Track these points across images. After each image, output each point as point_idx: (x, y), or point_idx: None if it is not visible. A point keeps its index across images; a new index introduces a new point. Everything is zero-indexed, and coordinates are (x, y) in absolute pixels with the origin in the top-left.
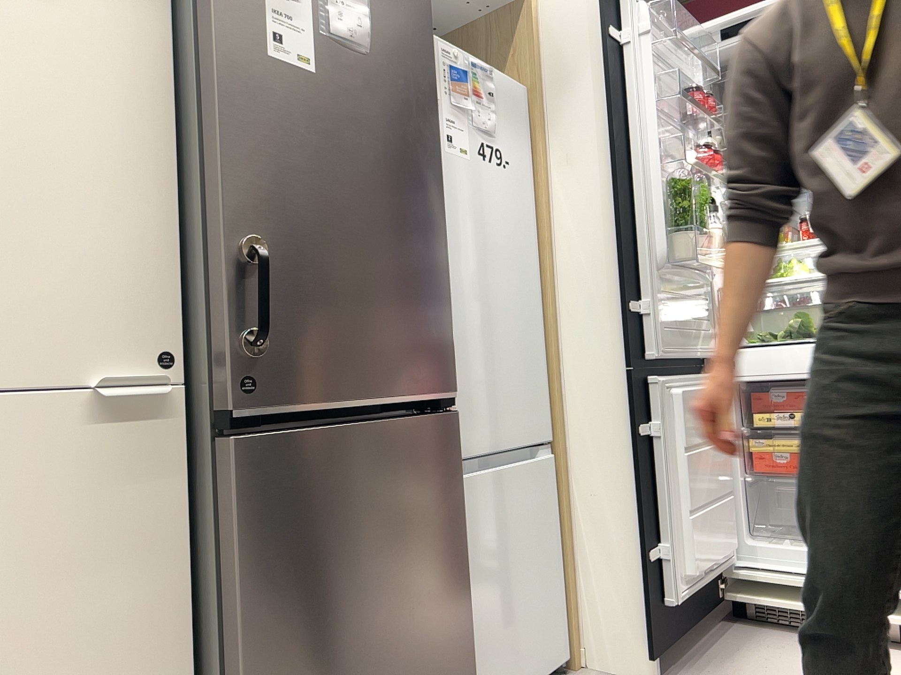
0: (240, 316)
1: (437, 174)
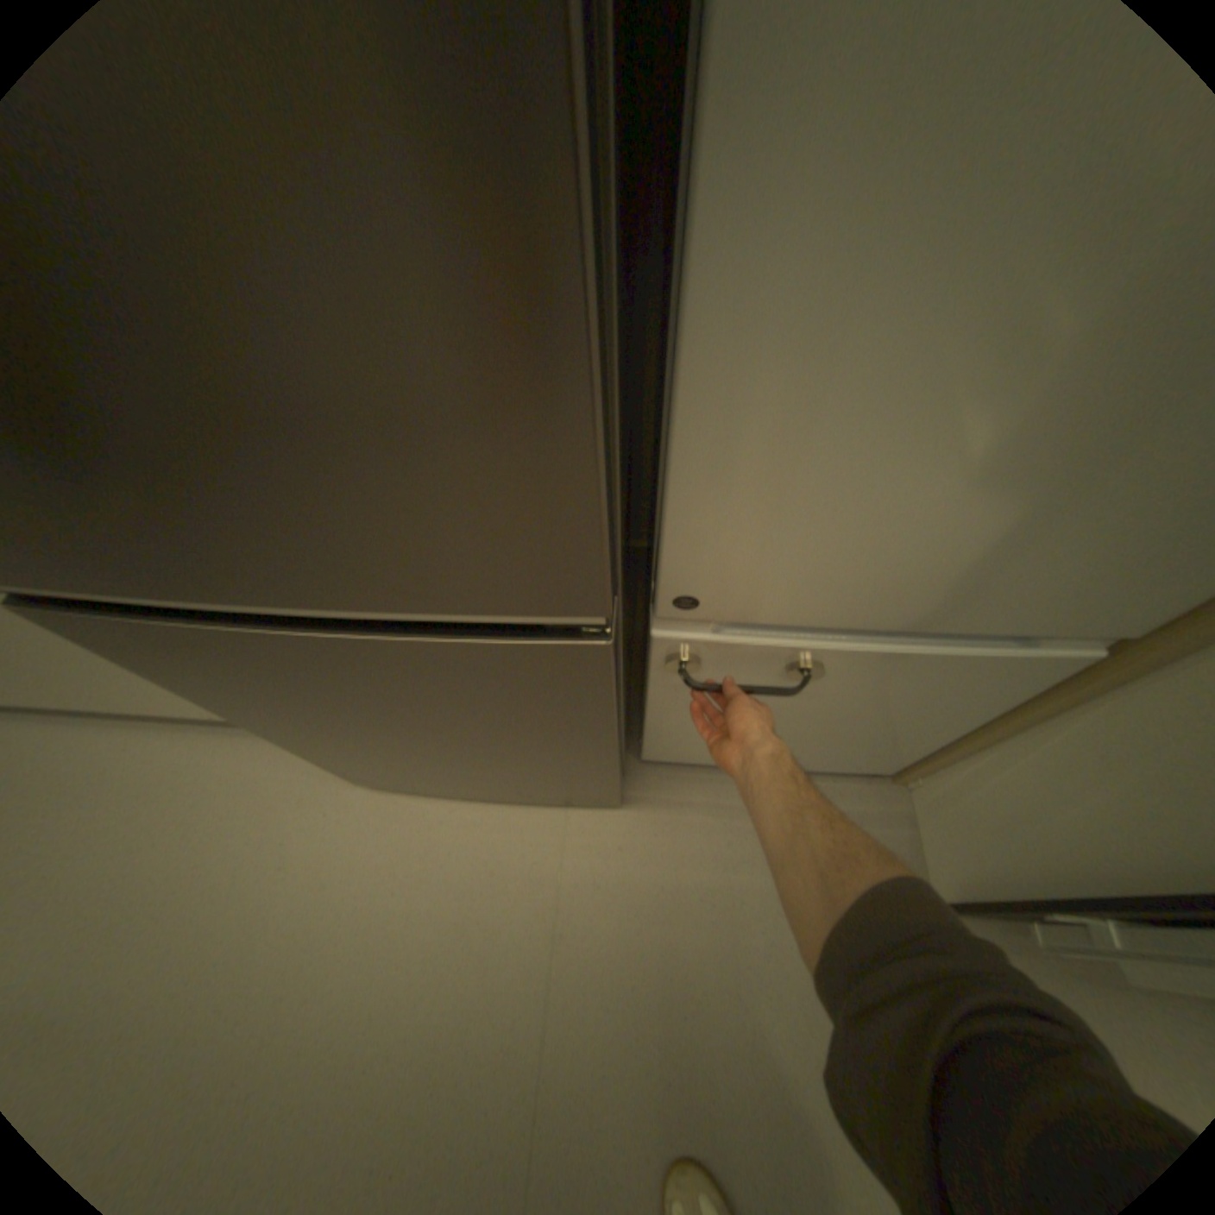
0: None
1: None
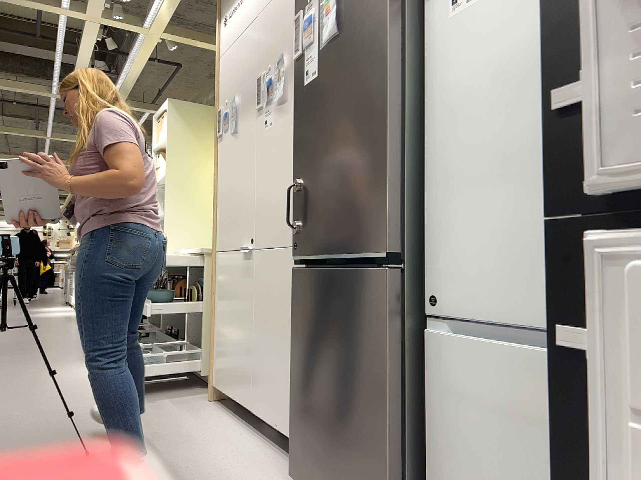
0: (295, 215)
1: (384, 75)
